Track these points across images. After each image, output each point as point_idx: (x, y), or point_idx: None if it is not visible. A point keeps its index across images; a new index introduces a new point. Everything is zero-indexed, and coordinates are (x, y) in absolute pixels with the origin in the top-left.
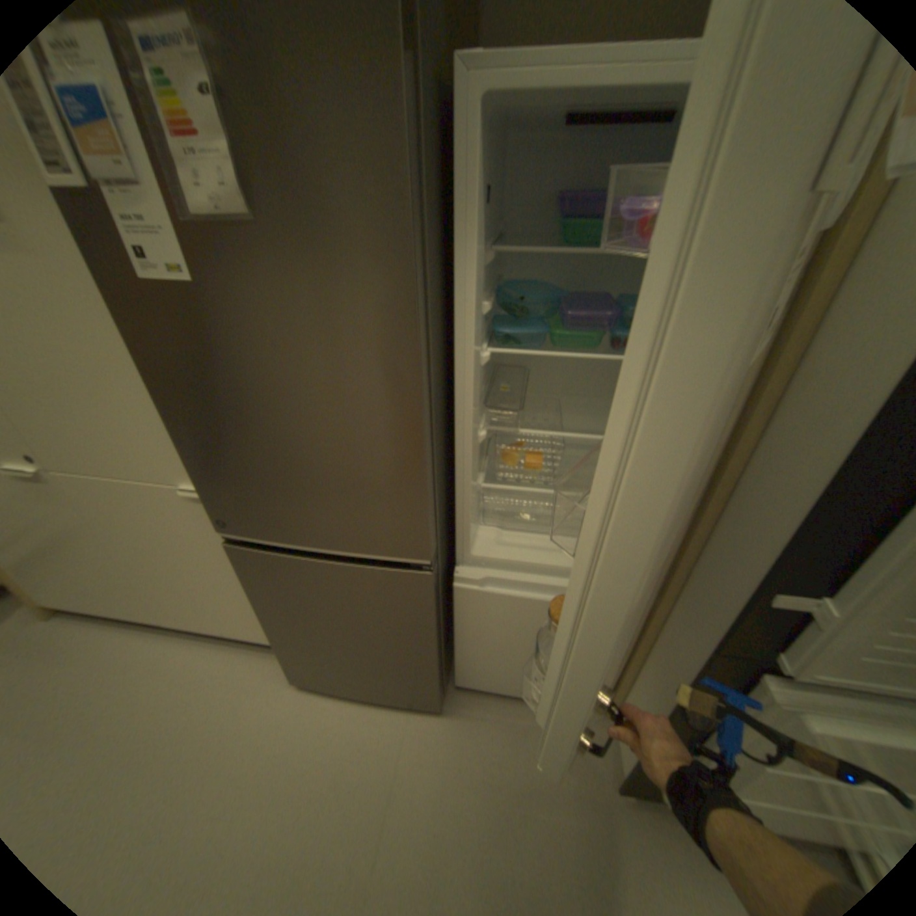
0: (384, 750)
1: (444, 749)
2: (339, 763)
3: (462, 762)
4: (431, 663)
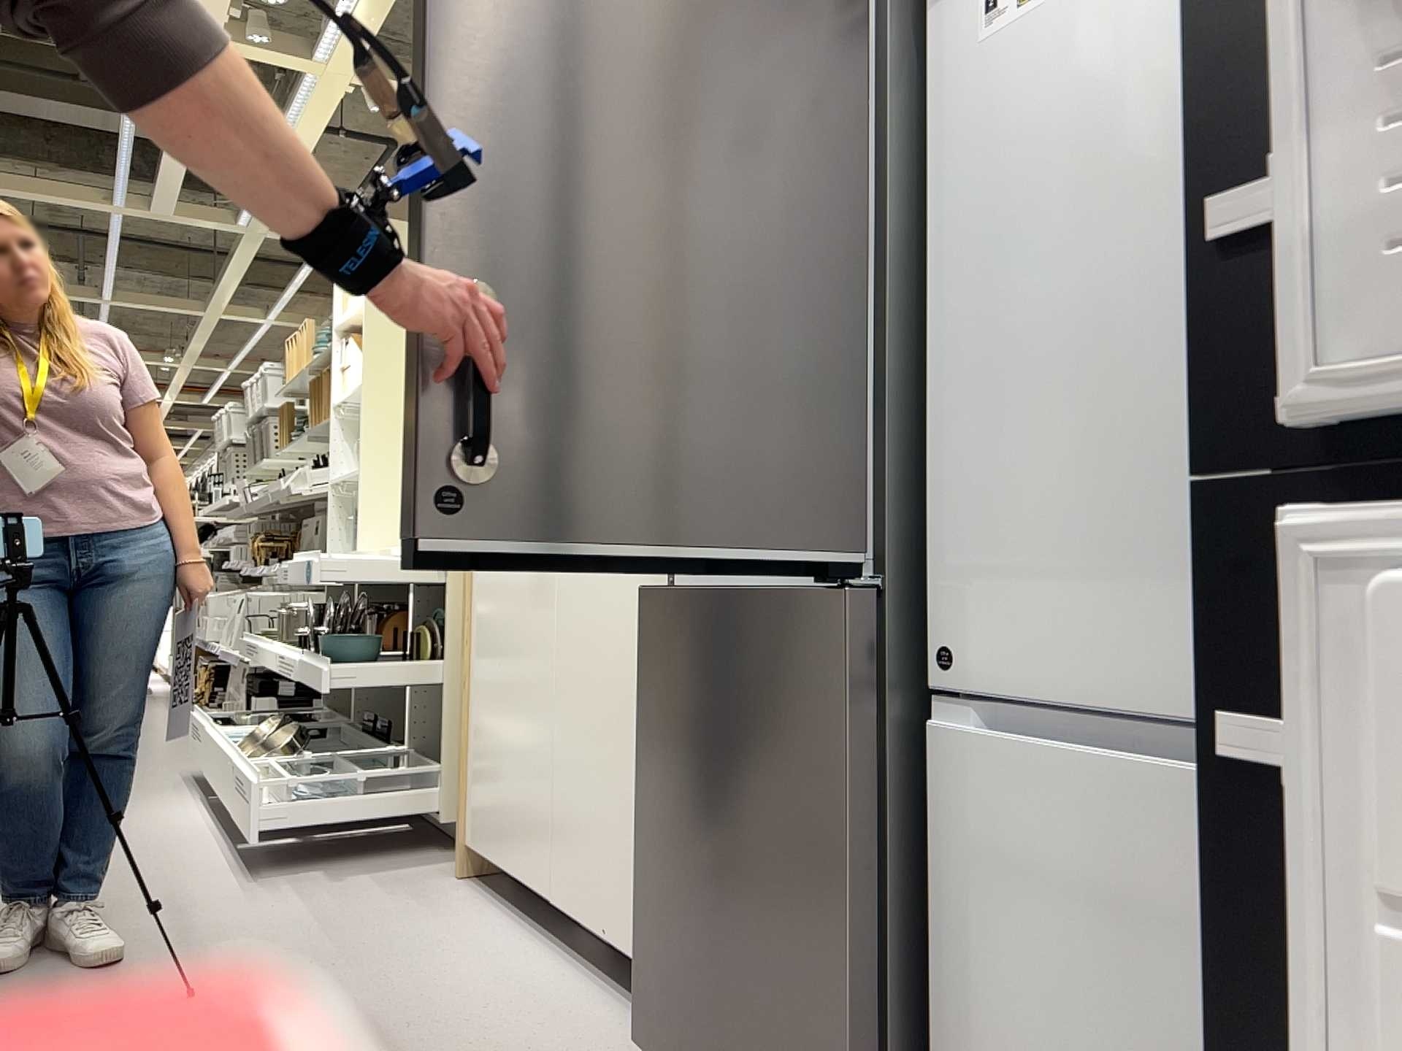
0: None
1: None
2: None
3: None
4: (847, 964)
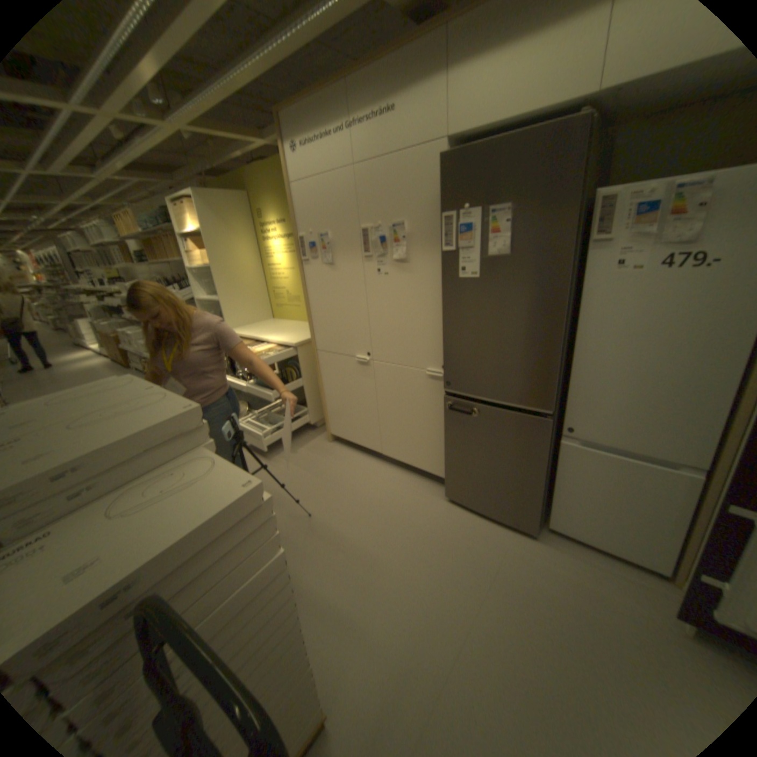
0: (500, 545)
1: (539, 558)
2: (473, 541)
3: (551, 568)
4: (540, 492)
